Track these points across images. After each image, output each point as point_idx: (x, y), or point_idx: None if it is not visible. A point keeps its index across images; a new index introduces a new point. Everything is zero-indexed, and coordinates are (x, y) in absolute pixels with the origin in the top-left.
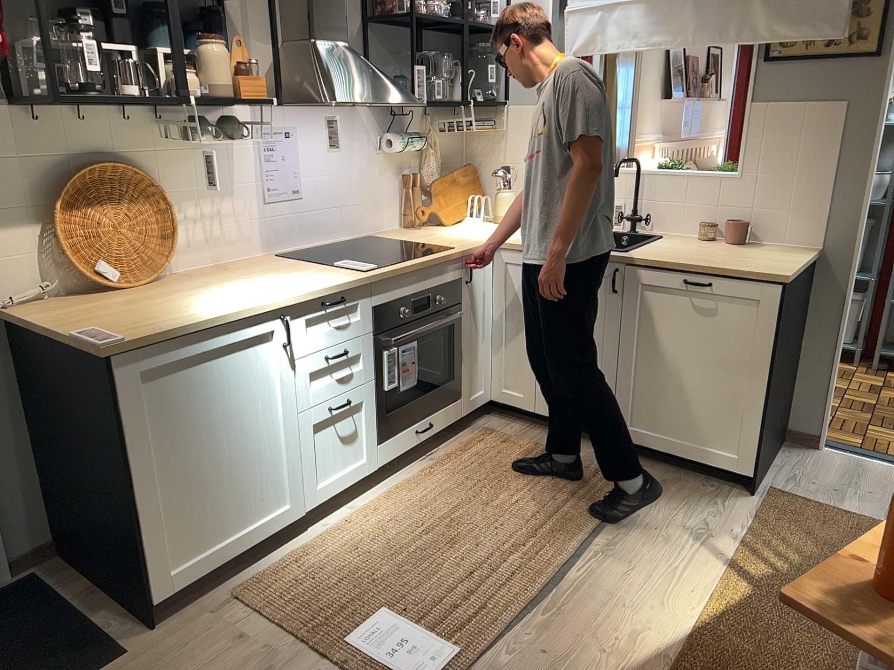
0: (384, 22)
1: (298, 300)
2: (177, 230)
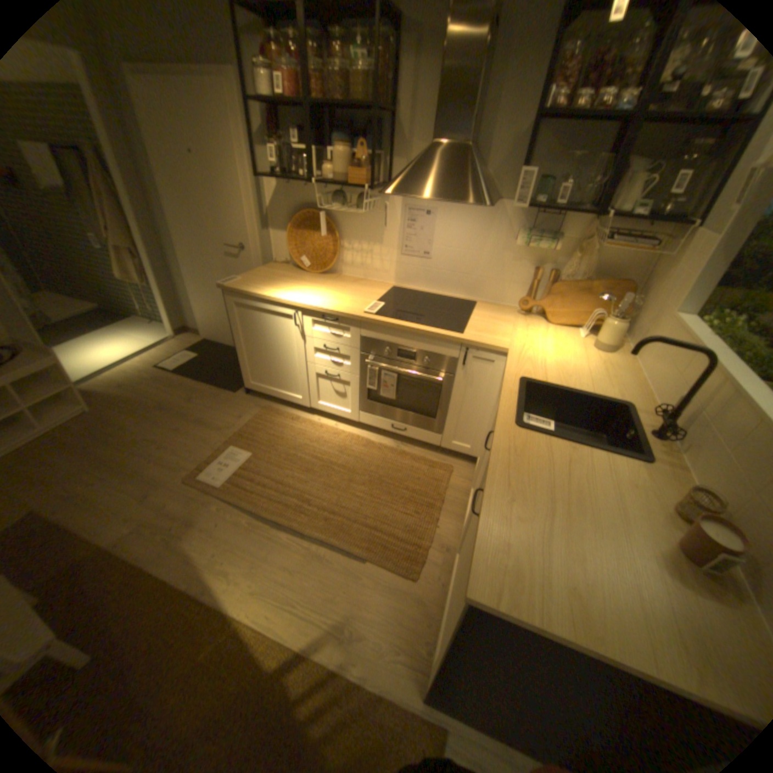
0: (564, 116)
1: (304, 306)
2: (337, 252)
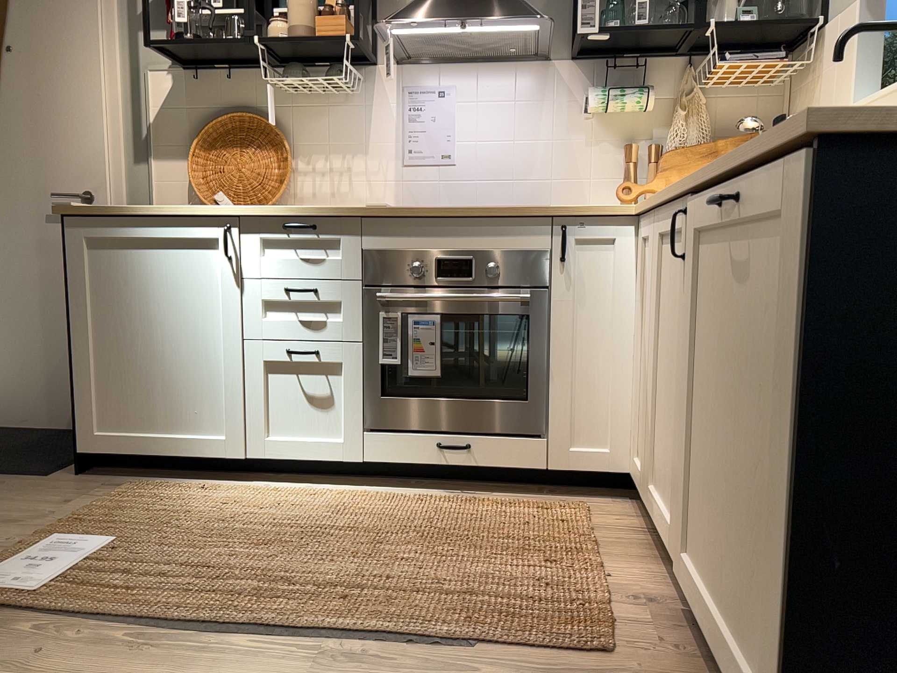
0: None
1: (246, 212)
2: (286, 173)
